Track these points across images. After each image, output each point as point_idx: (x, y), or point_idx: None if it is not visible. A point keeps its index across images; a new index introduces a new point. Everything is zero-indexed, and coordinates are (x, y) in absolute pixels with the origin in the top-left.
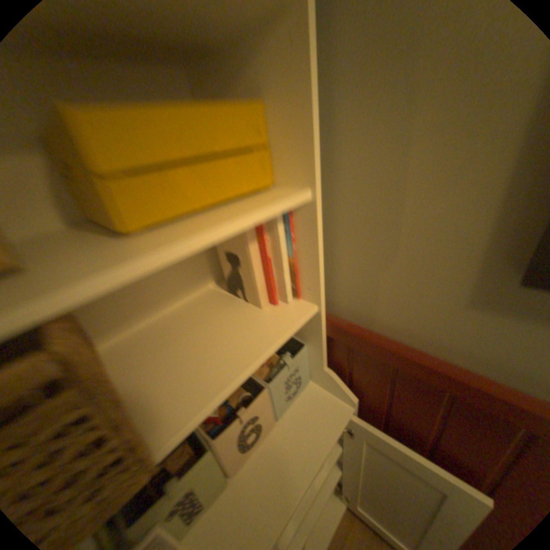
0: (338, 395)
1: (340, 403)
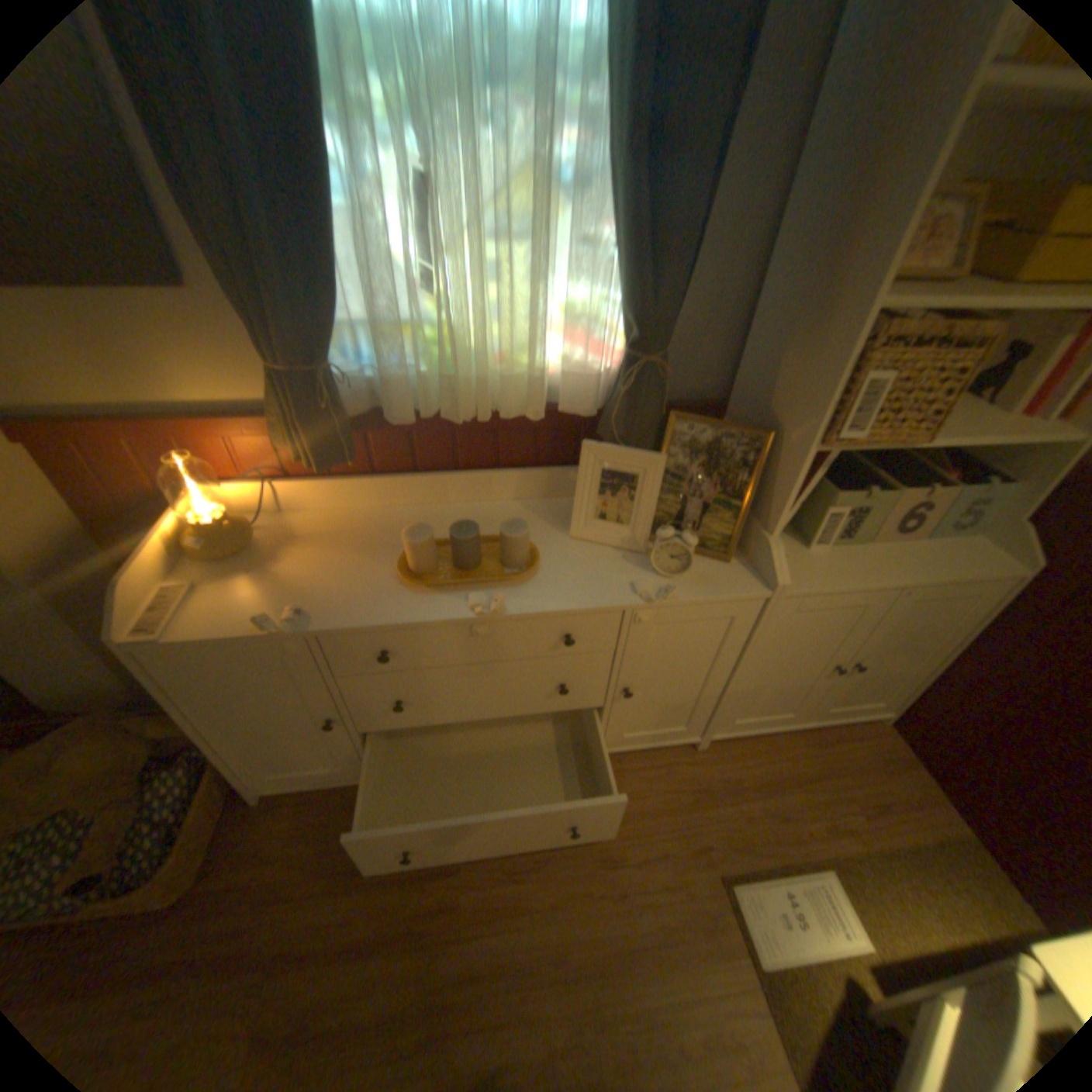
0: (1014, 558)
1: (1012, 564)
